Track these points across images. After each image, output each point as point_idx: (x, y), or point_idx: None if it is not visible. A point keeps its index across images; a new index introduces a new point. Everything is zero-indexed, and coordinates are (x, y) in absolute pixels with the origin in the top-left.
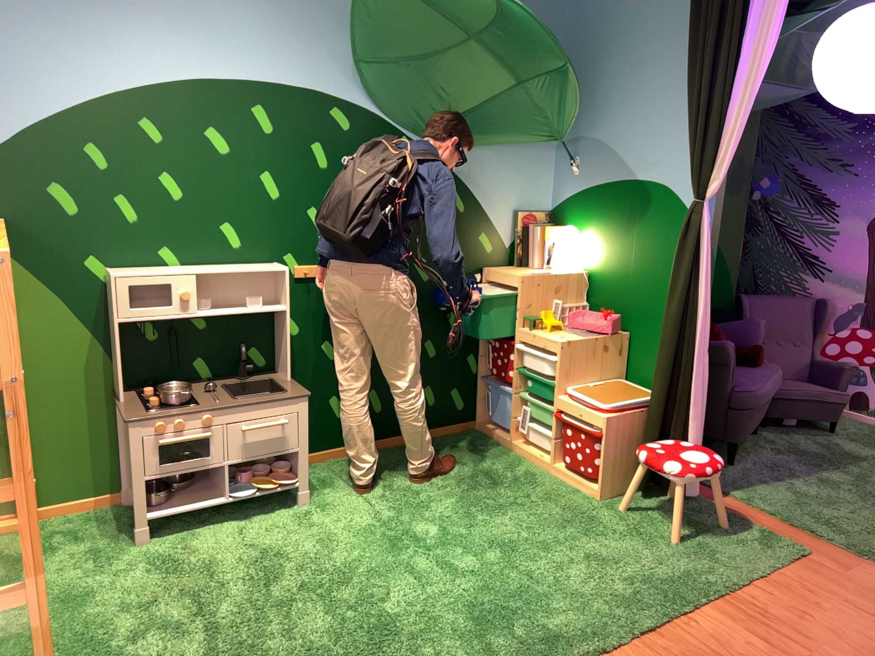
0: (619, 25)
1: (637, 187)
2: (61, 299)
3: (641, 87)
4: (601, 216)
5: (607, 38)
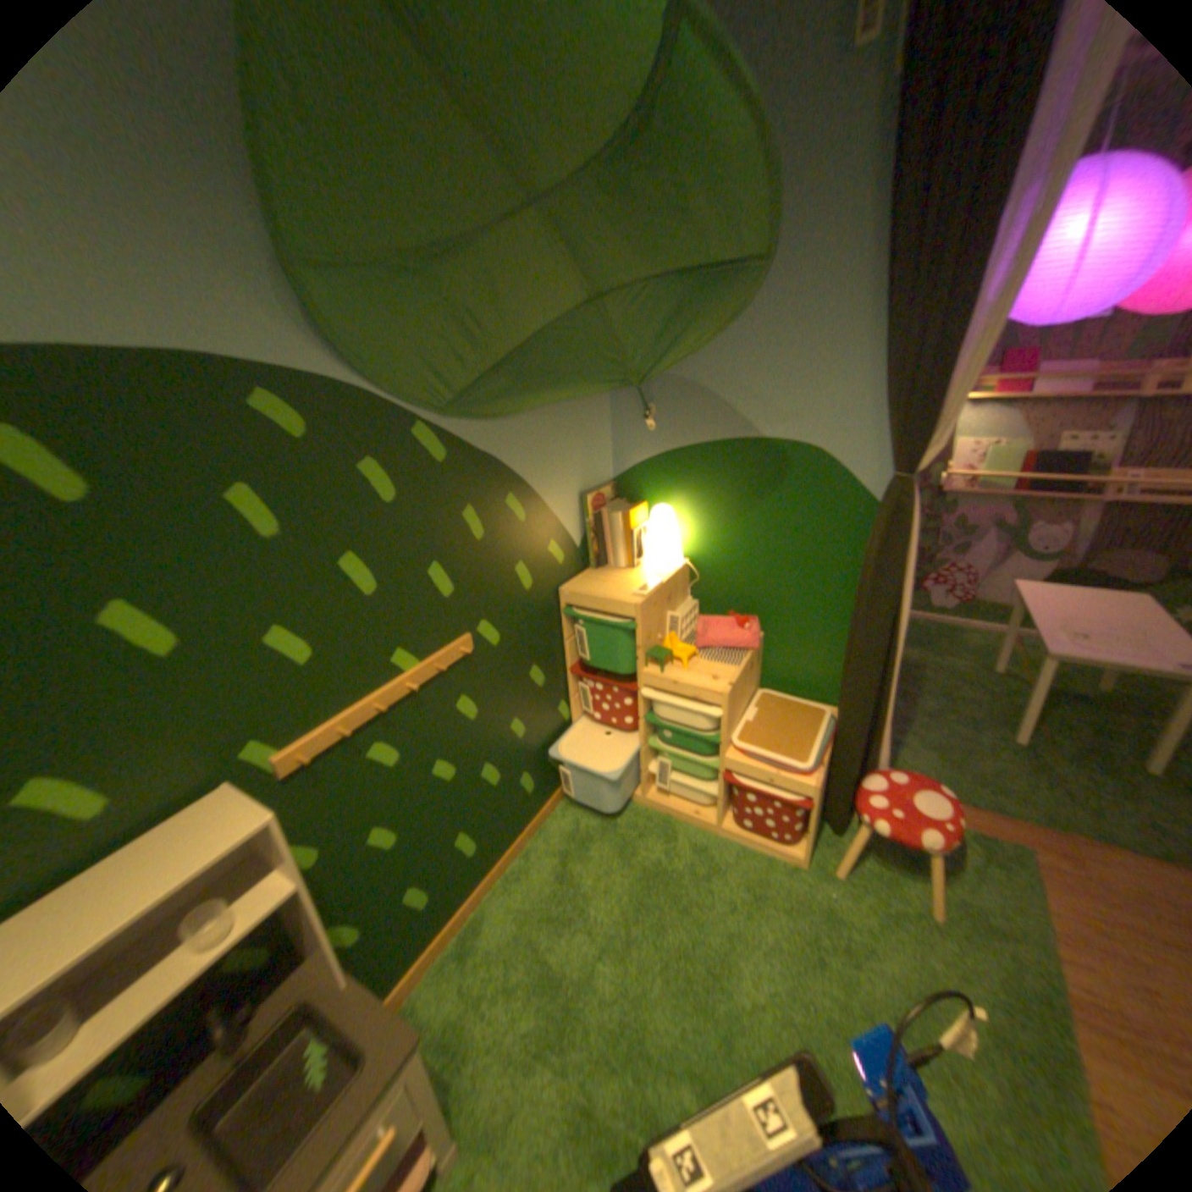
0: None
1: (773, 443)
2: None
3: (774, 288)
4: (710, 484)
5: None
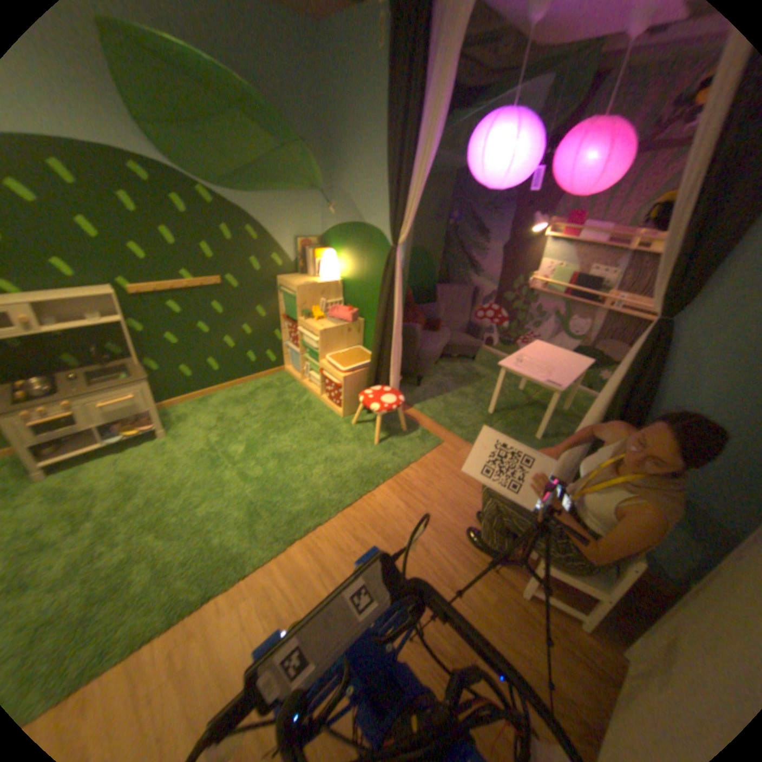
0: (353, 97)
1: (367, 227)
2: None
3: (368, 153)
4: (349, 244)
5: (347, 108)
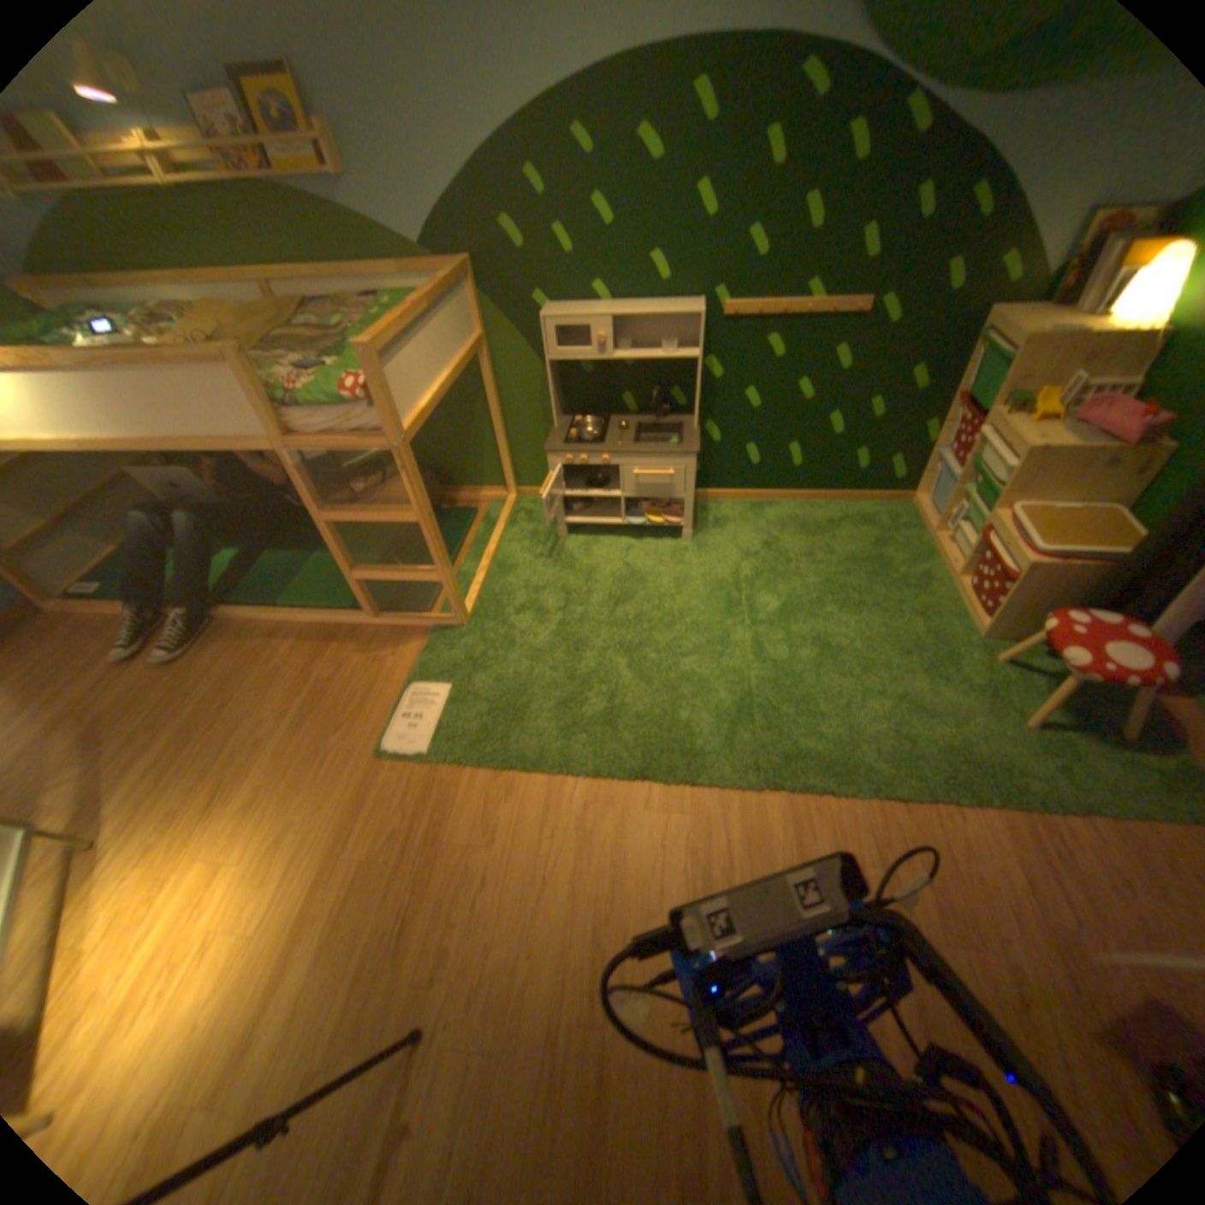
0: None
1: None
2: (510, 331)
3: None
4: None
5: None
